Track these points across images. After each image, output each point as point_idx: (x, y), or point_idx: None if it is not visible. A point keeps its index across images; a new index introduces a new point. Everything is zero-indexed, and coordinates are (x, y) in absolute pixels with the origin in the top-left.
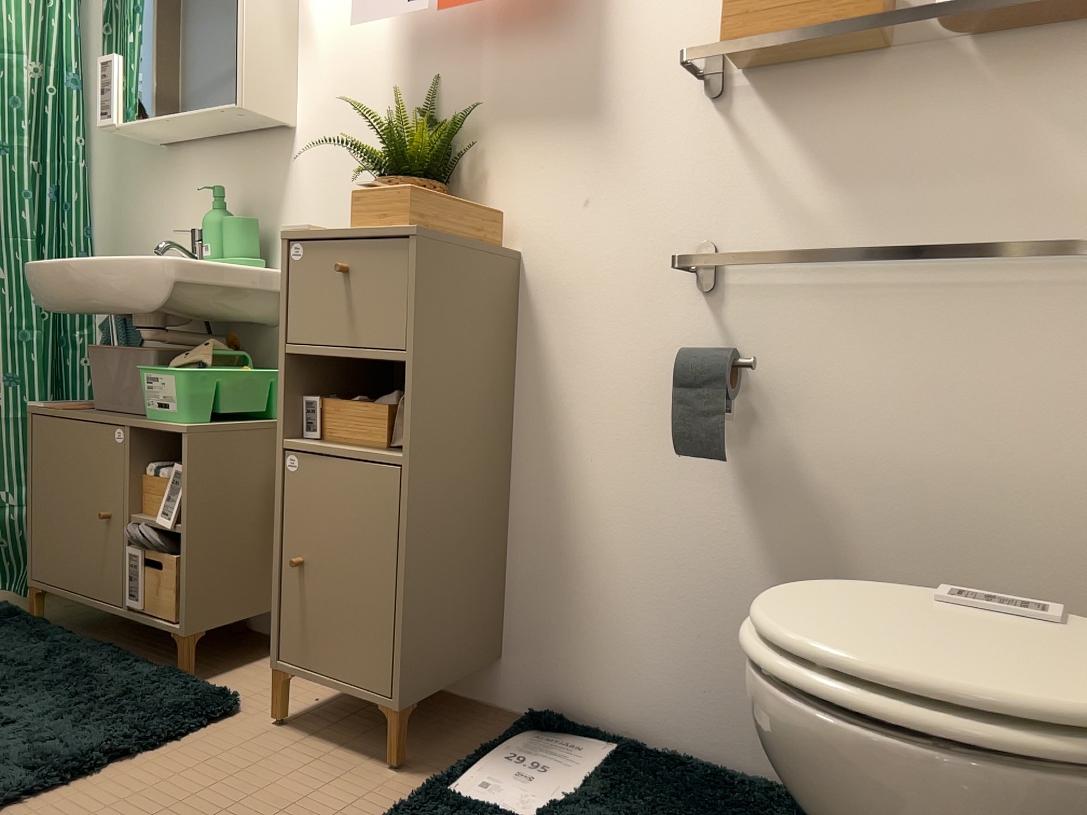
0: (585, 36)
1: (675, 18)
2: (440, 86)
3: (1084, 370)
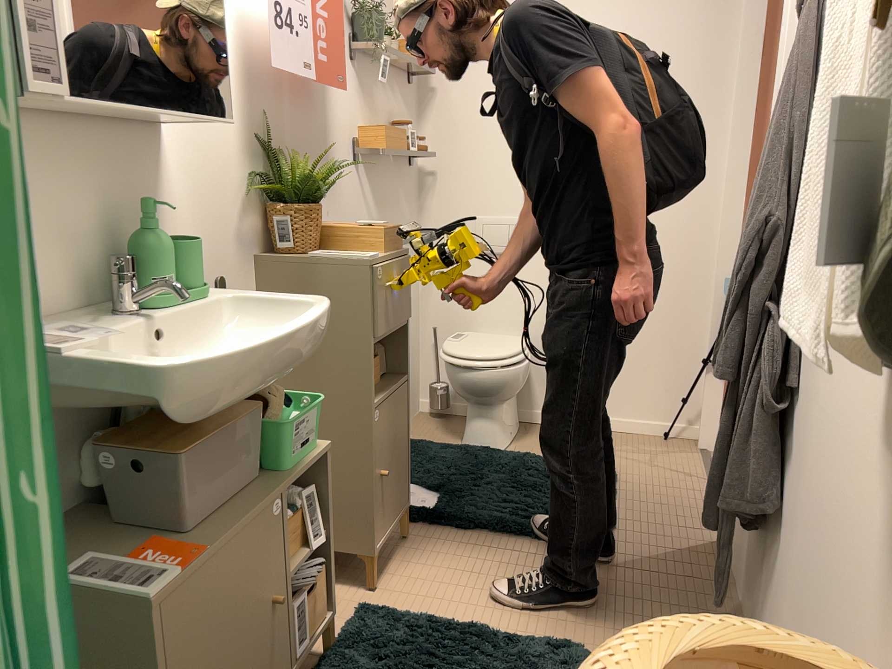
0: (322, 110)
1: (346, 116)
2: (266, 117)
3: None
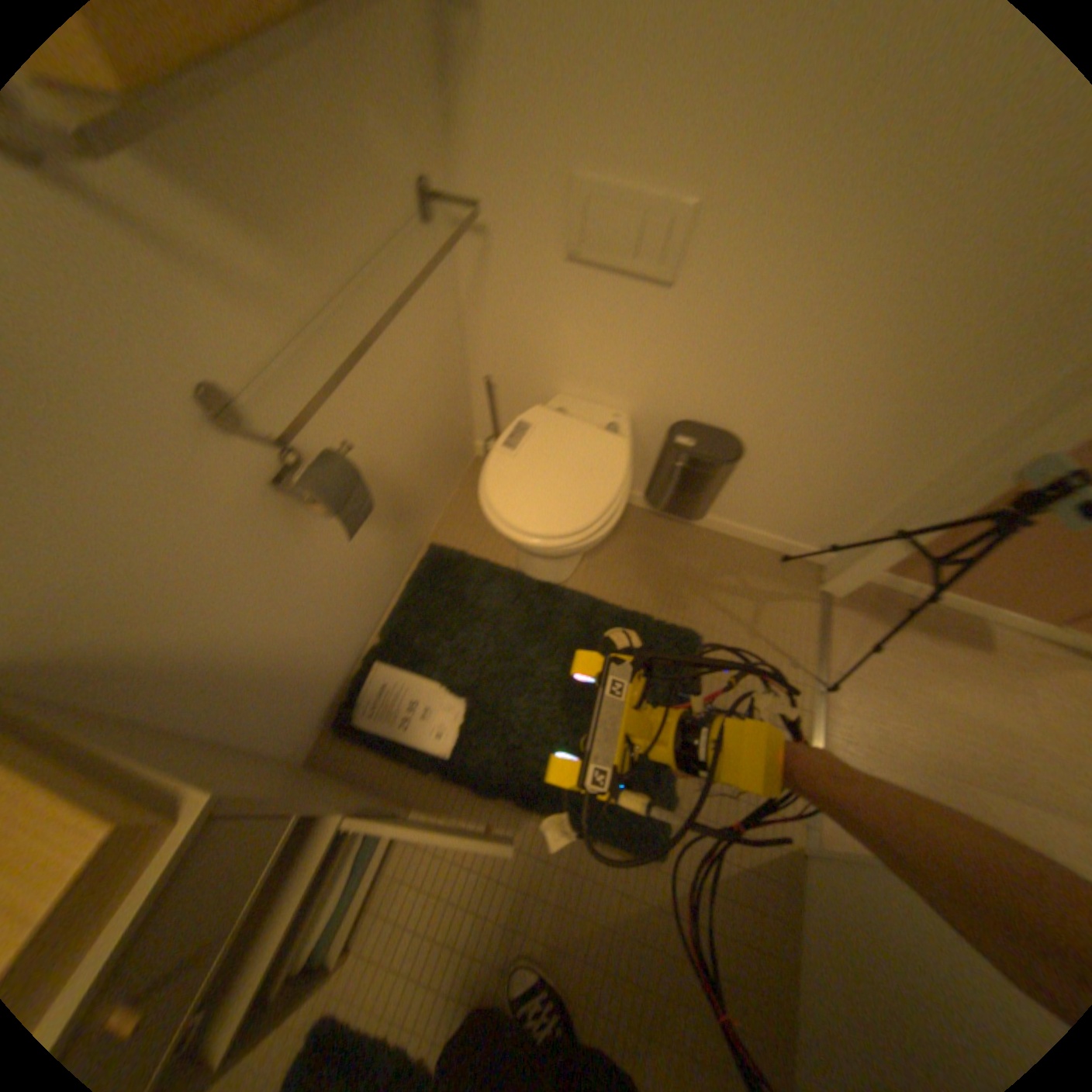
0: None
1: None
2: None
3: (426, 288)
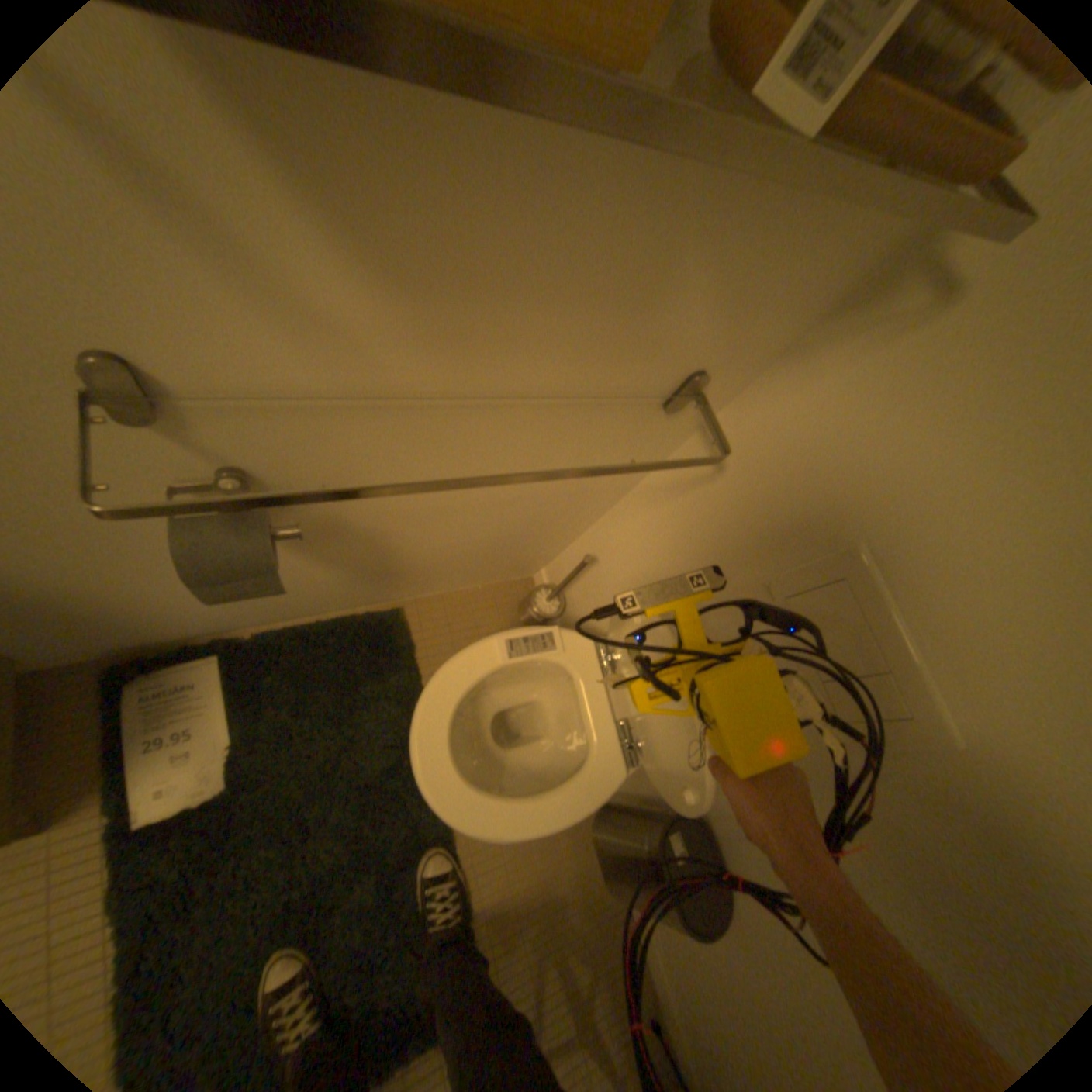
0: None
1: None
2: None
3: (604, 450)
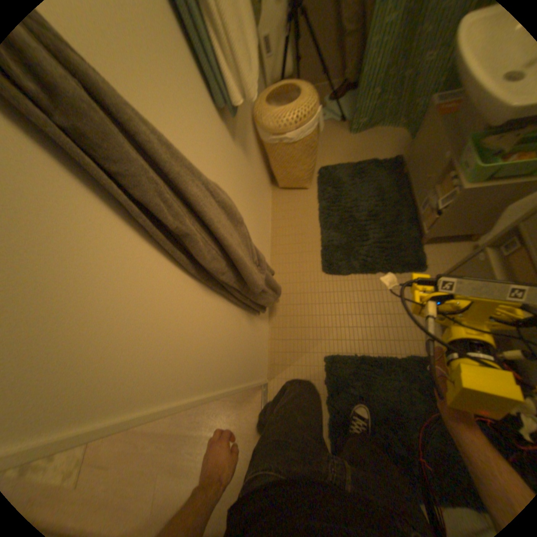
0: None
1: None
2: None
3: None
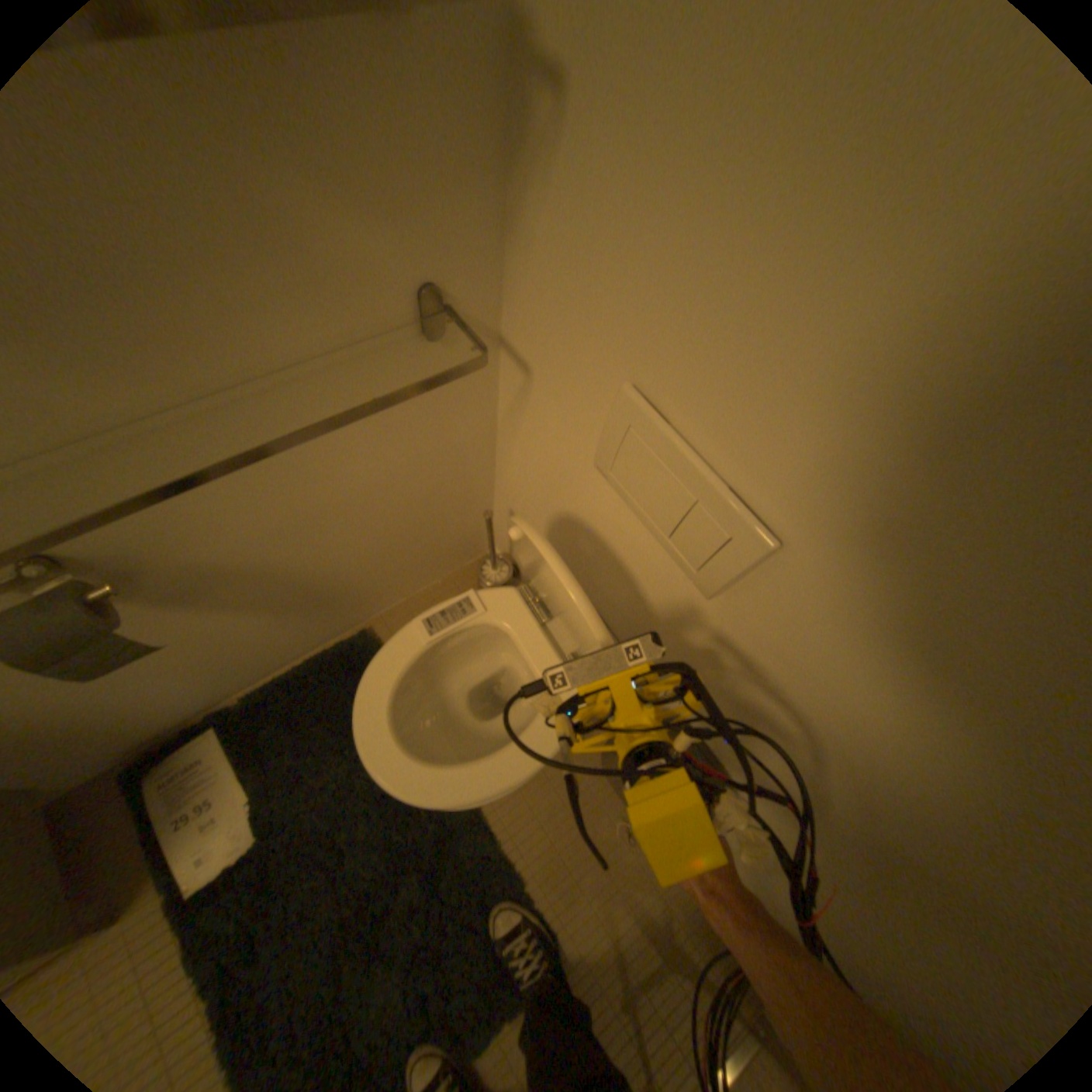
0: None
1: None
2: None
3: (410, 404)
